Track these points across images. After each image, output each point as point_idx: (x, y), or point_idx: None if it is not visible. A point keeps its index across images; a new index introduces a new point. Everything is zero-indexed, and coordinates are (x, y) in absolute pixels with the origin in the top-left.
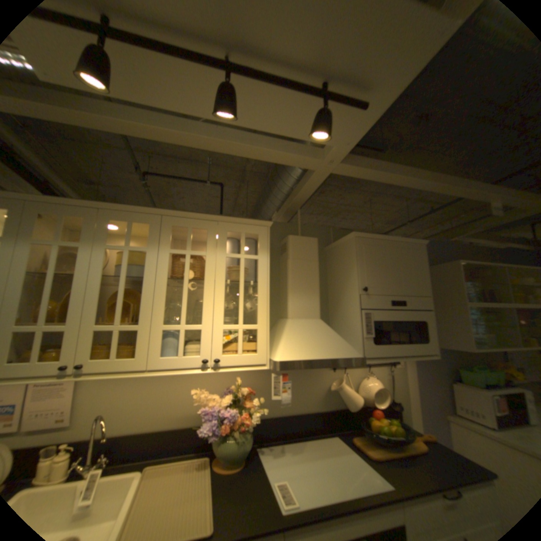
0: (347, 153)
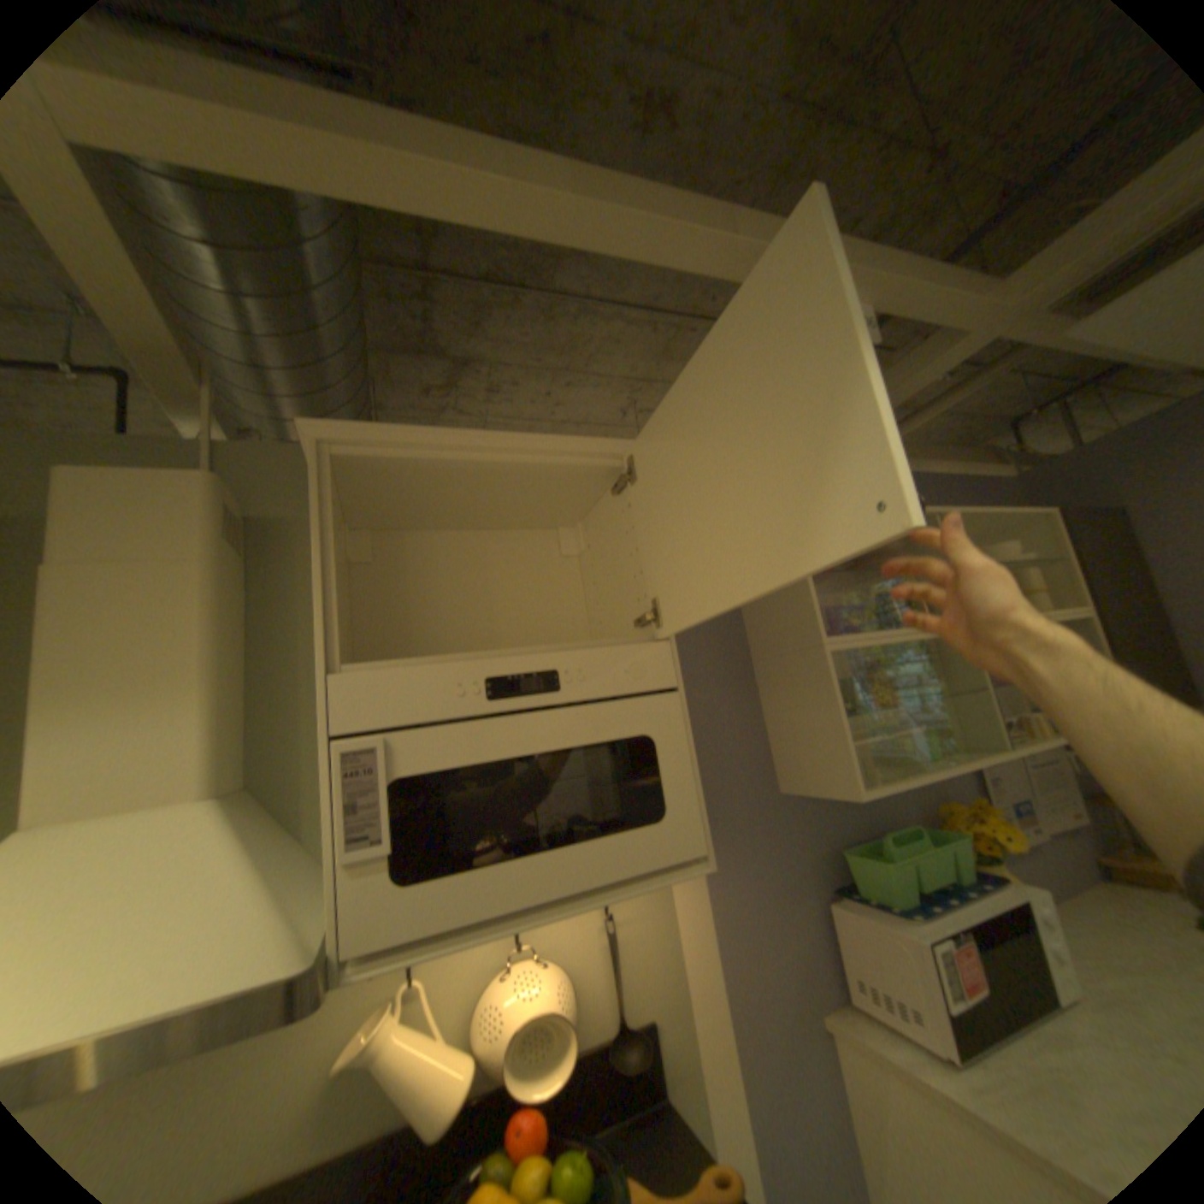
0: None
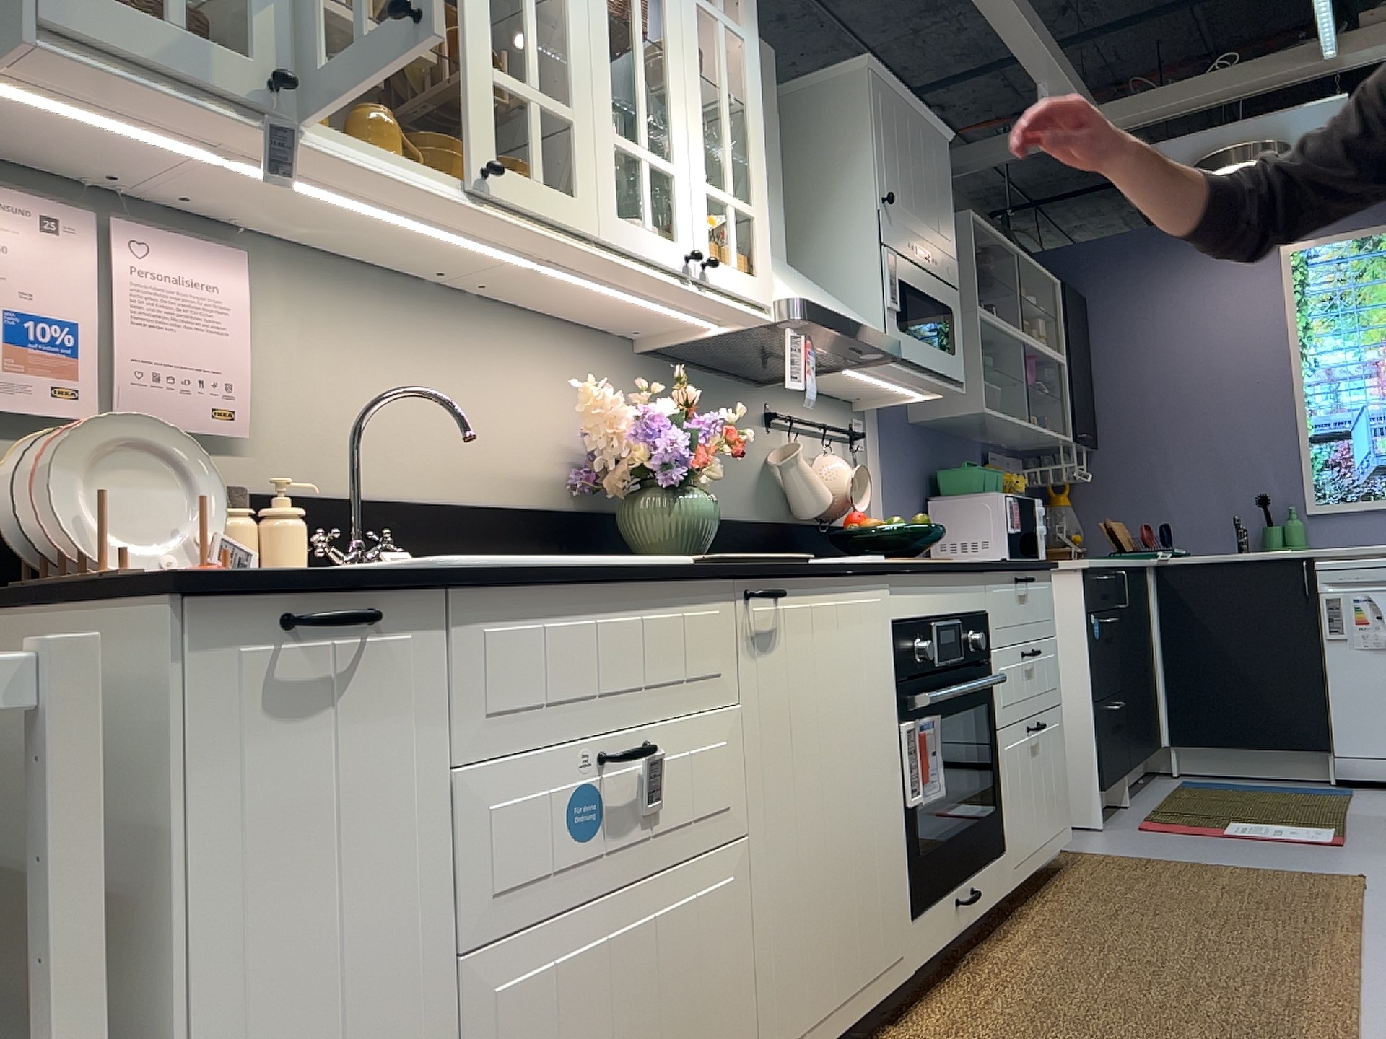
0: None
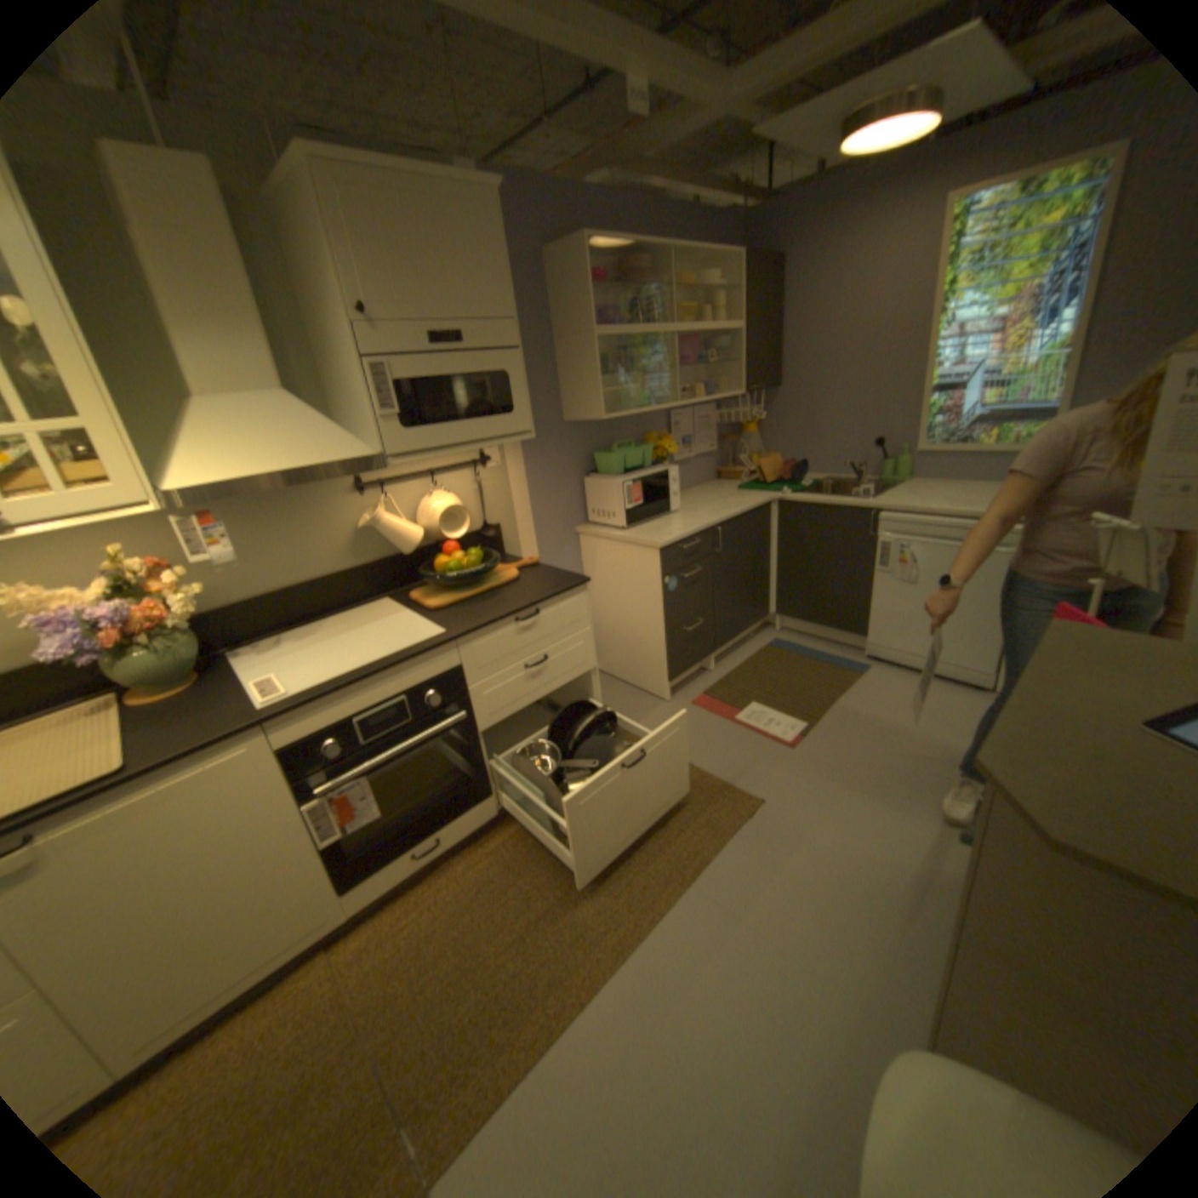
0: None
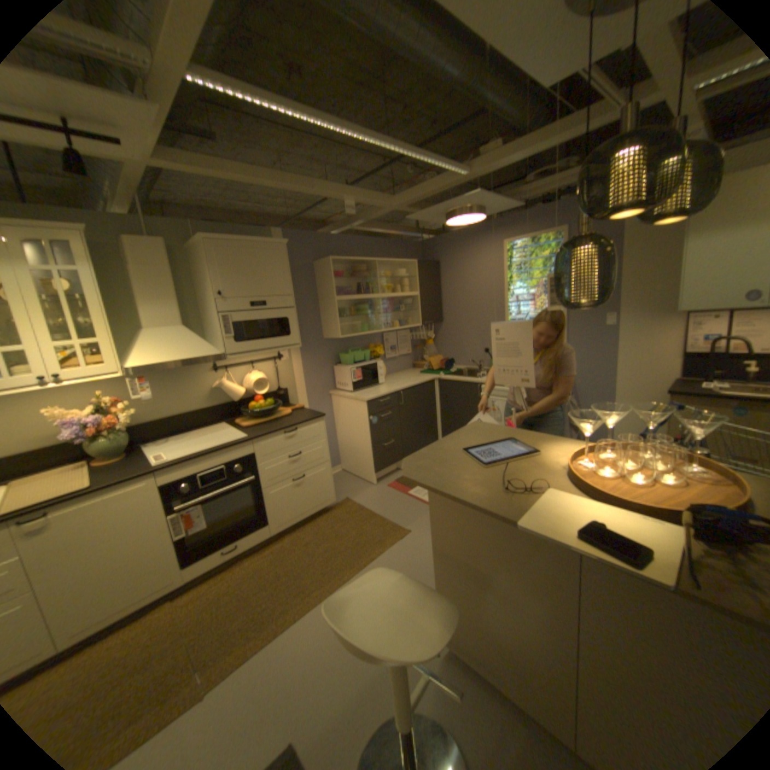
0: (152, 153)
